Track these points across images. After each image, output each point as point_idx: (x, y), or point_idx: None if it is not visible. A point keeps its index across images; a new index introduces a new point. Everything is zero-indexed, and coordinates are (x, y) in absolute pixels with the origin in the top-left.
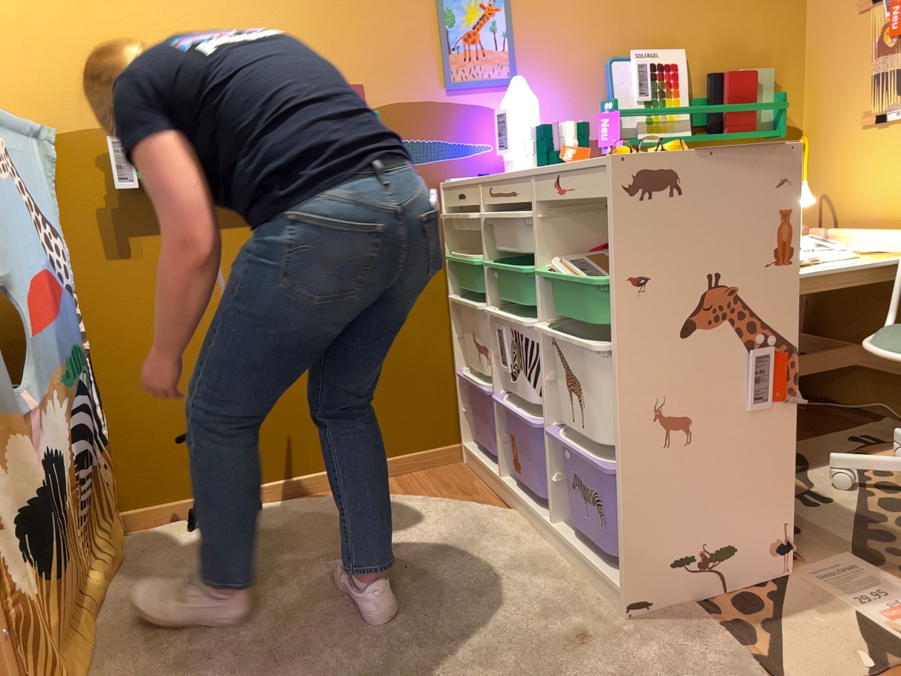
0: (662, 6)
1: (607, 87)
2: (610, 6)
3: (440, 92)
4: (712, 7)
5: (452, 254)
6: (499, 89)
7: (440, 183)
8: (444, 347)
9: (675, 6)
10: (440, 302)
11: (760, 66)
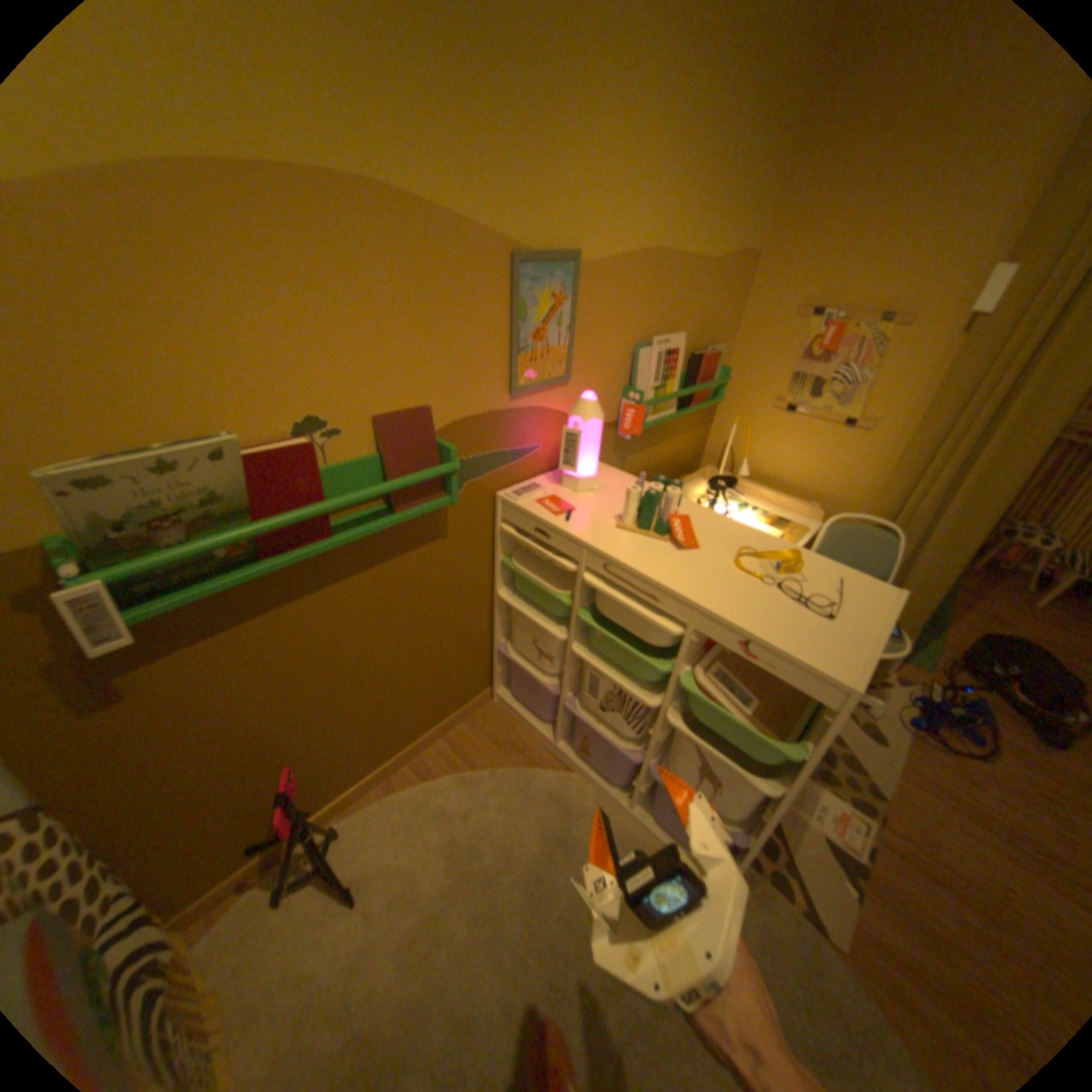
0: (680, 288)
1: (630, 371)
2: (648, 289)
3: (504, 398)
4: (707, 287)
5: (503, 557)
6: (555, 388)
7: (497, 495)
8: (485, 627)
9: (687, 288)
10: (486, 595)
11: (719, 340)
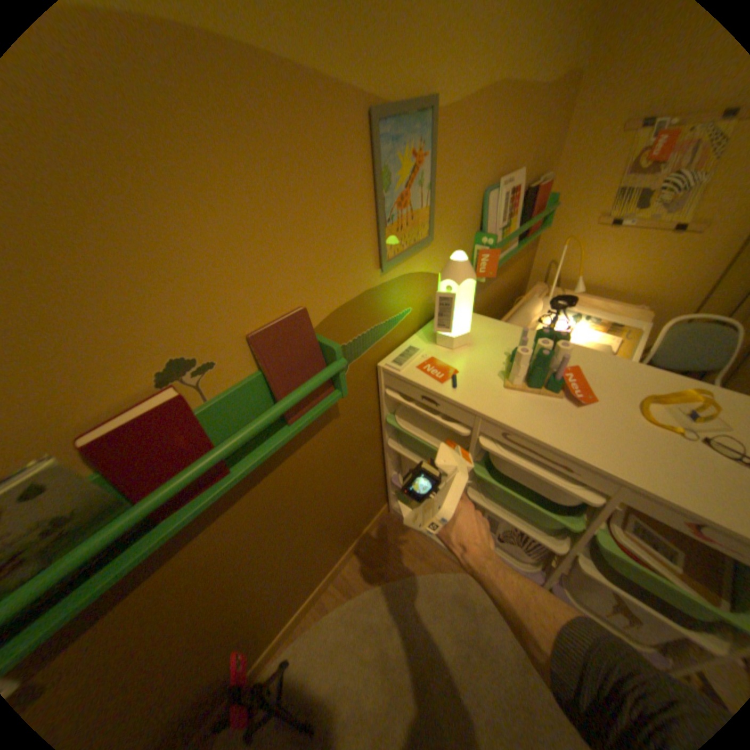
0: (522, 120)
1: (481, 216)
2: (497, 126)
3: (376, 274)
4: (543, 115)
5: (389, 414)
6: (420, 250)
7: (379, 365)
8: (379, 467)
9: (528, 119)
10: (377, 444)
11: (548, 168)
